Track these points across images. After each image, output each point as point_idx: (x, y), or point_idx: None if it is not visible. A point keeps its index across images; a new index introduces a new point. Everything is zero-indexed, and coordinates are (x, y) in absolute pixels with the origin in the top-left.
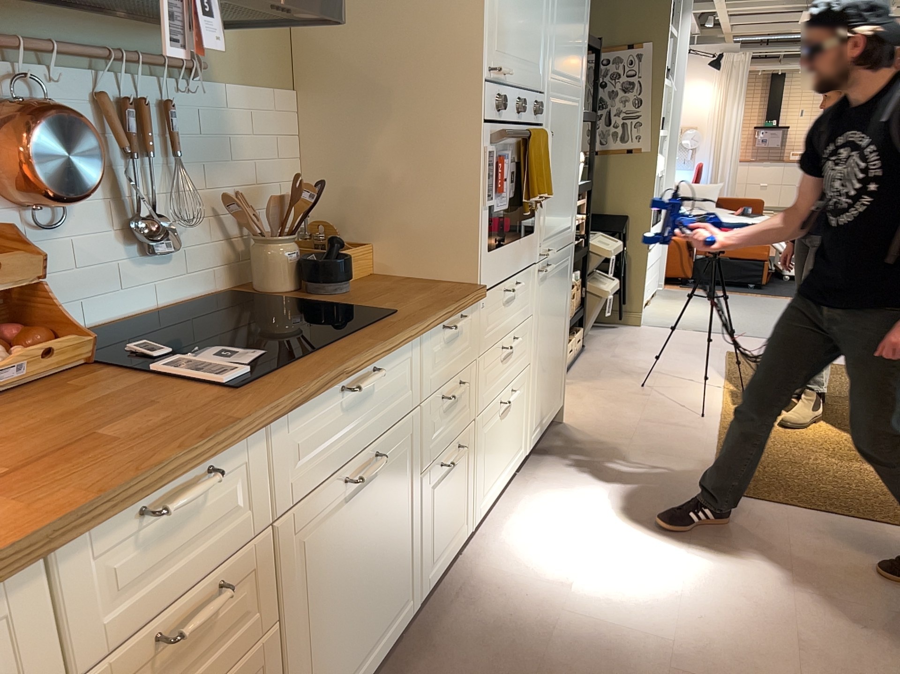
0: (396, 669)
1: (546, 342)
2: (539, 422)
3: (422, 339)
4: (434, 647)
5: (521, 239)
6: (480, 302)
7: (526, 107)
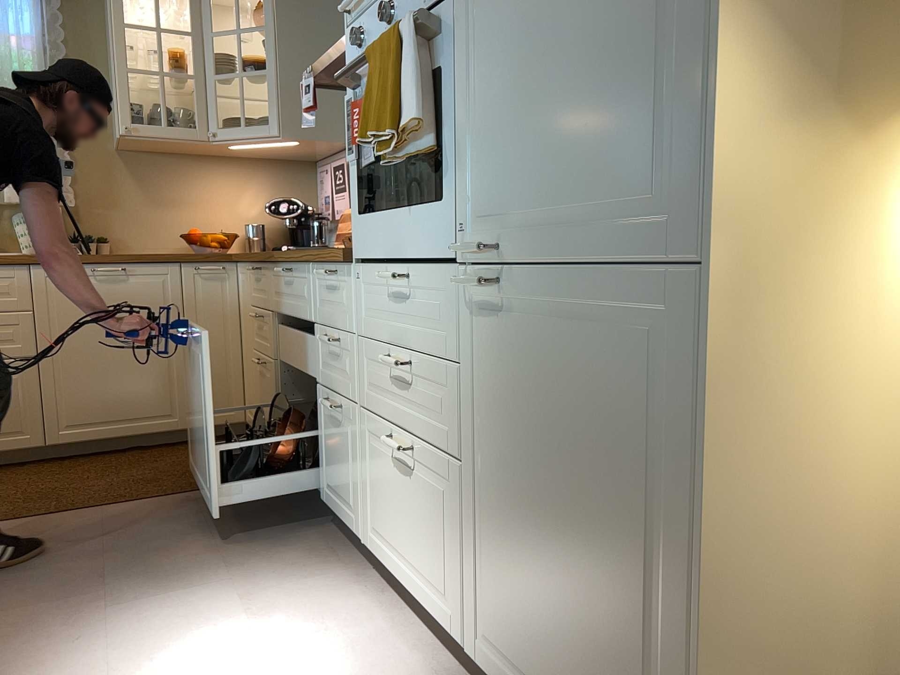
0: (308, 514)
1: (528, 490)
2: (516, 671)
3: (310, 270)
4: (301, 529)
5: (417, 208)
6: (356, 271)
7: (387, 5)
